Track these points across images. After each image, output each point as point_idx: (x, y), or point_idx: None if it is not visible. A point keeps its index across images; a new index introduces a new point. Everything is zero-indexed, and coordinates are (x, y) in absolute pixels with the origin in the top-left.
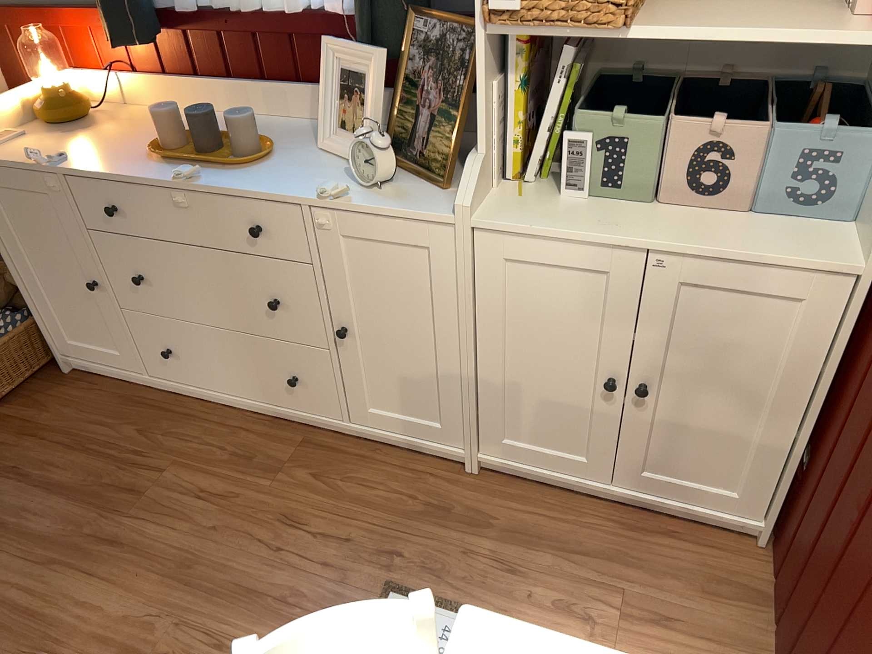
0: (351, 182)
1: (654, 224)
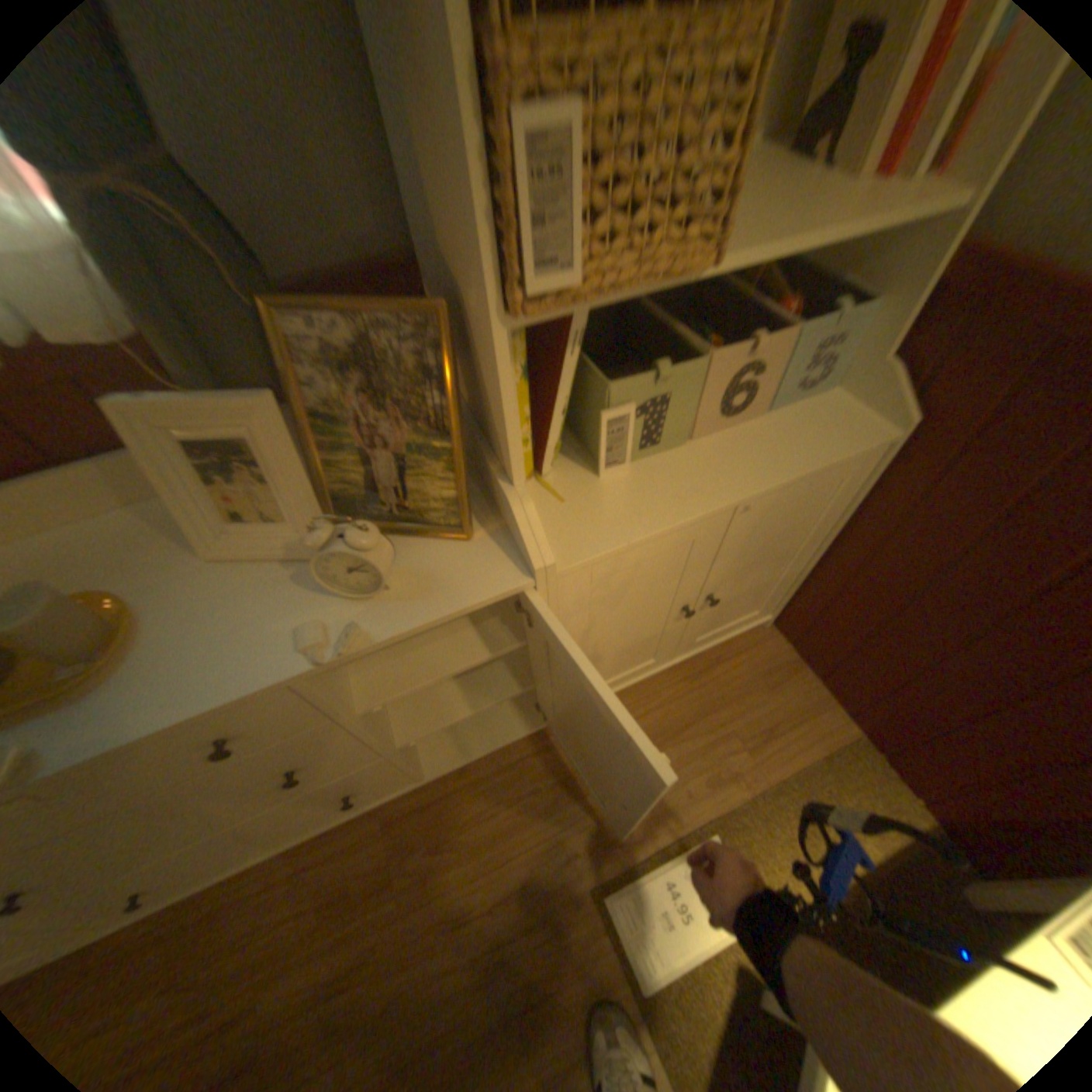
0: (322, 596)
1: (720, 465)
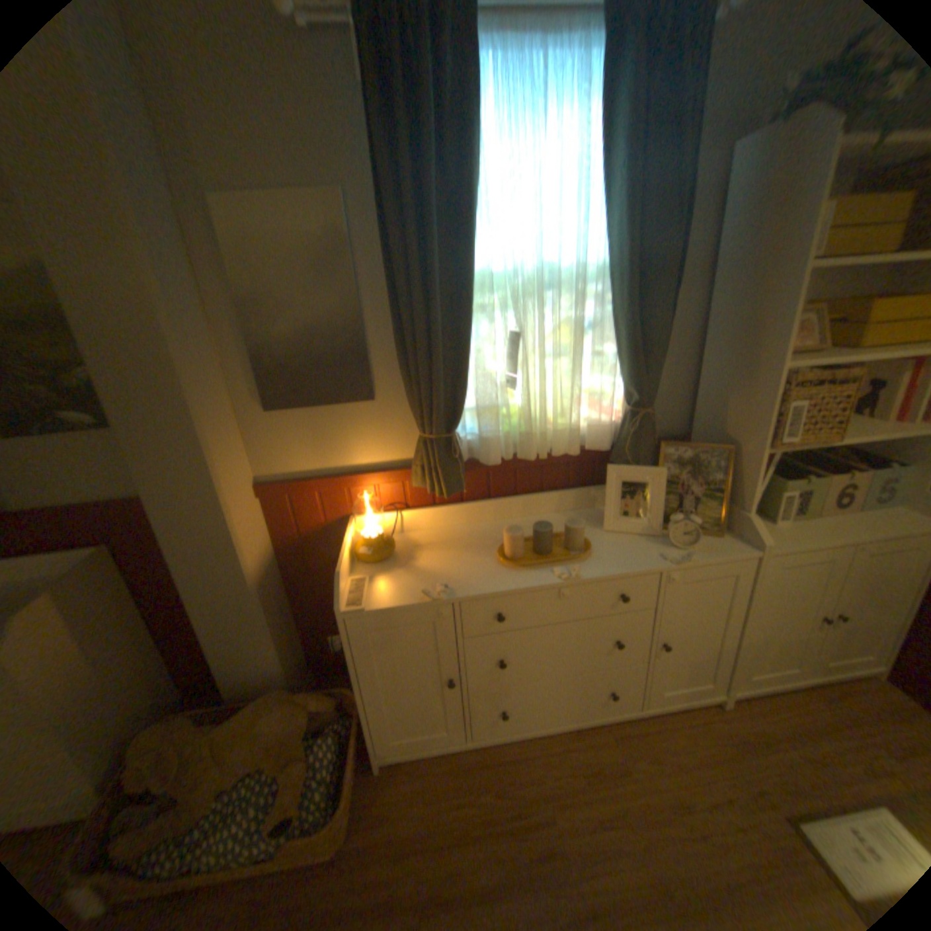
0: (663, 546)
1: (841, 527)
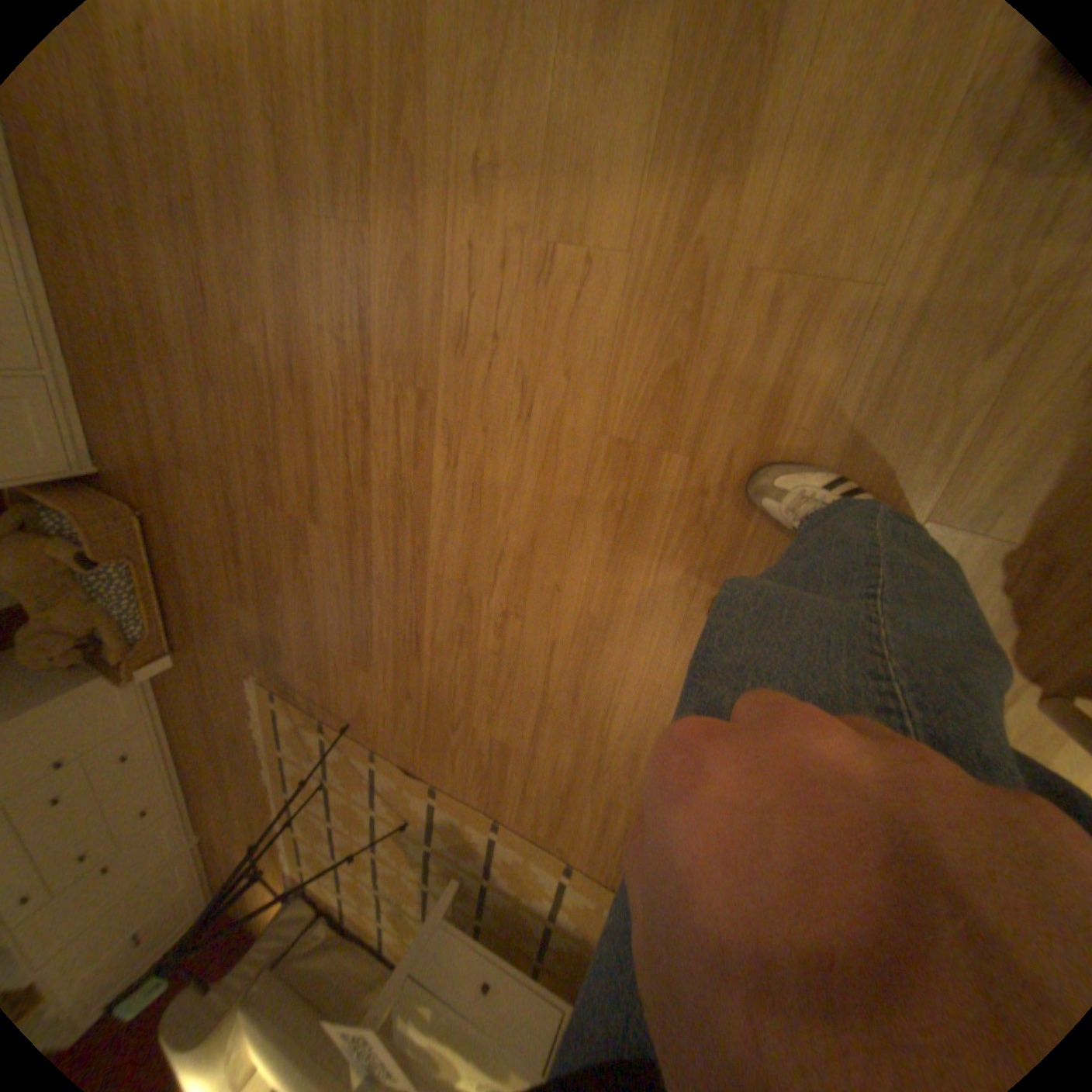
0: None
1: None
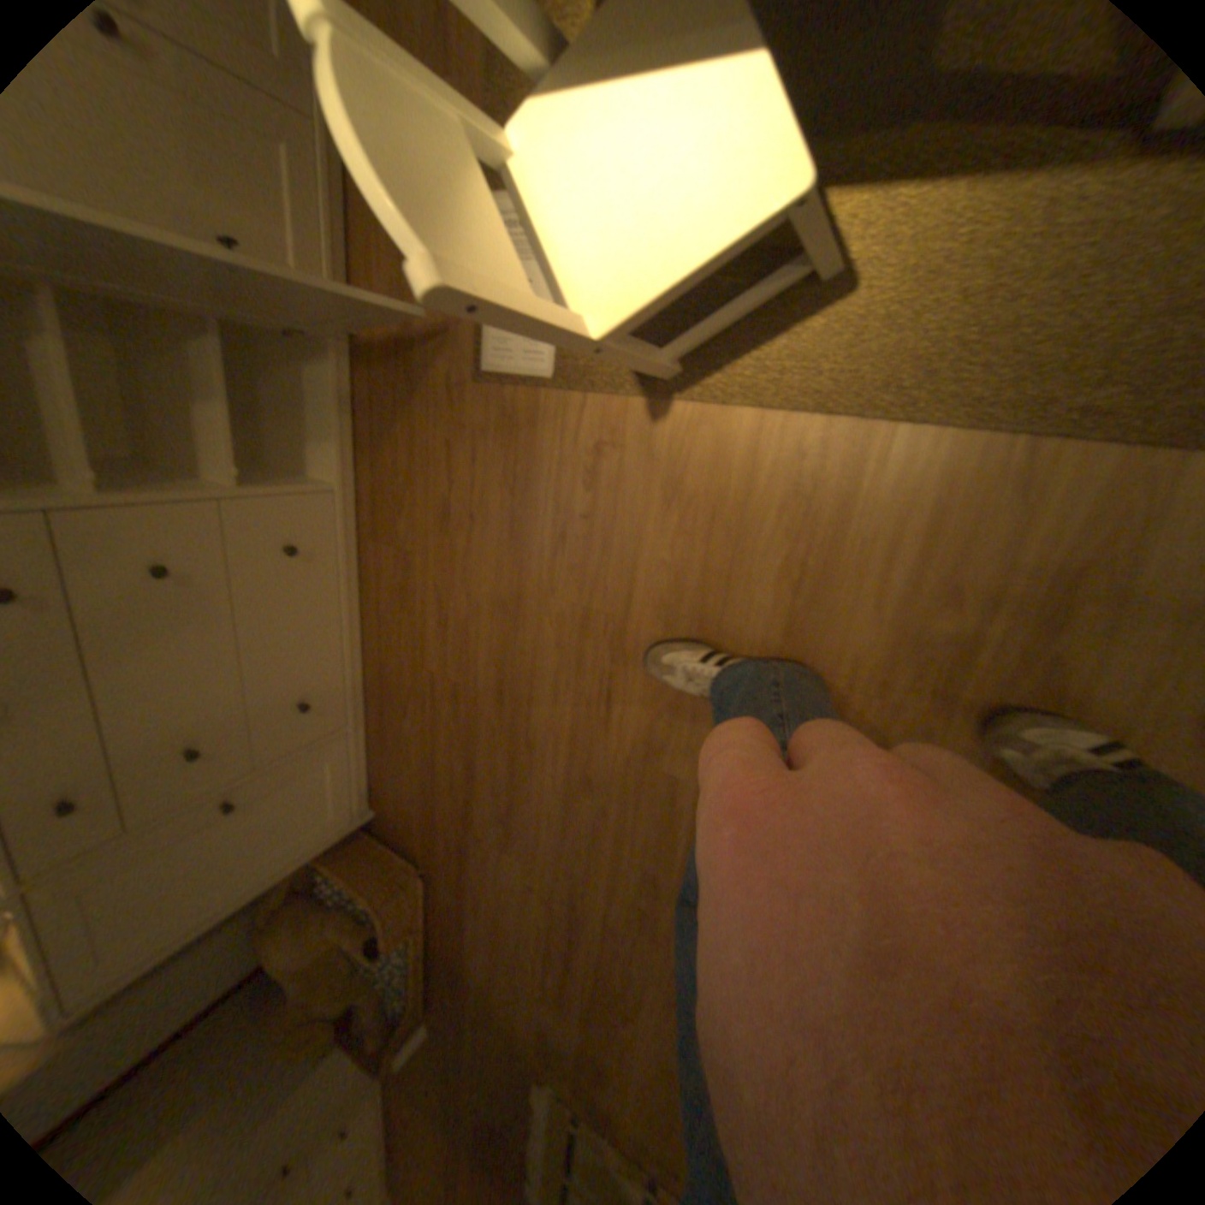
0: None
1: None
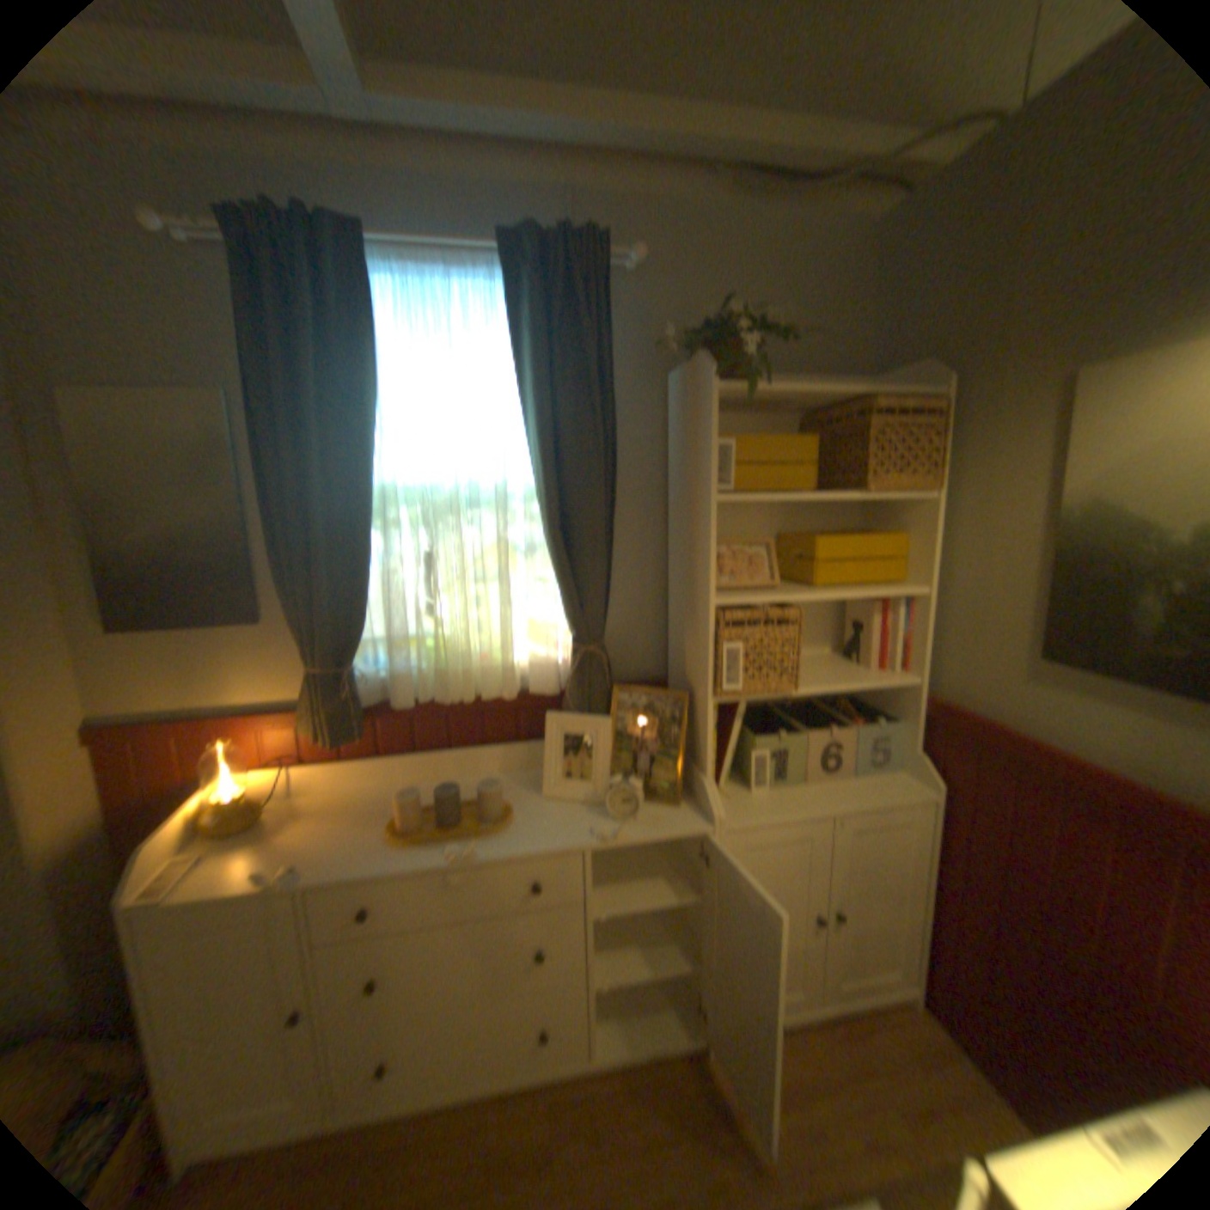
0: (601, 820)
1: (822, 798)
